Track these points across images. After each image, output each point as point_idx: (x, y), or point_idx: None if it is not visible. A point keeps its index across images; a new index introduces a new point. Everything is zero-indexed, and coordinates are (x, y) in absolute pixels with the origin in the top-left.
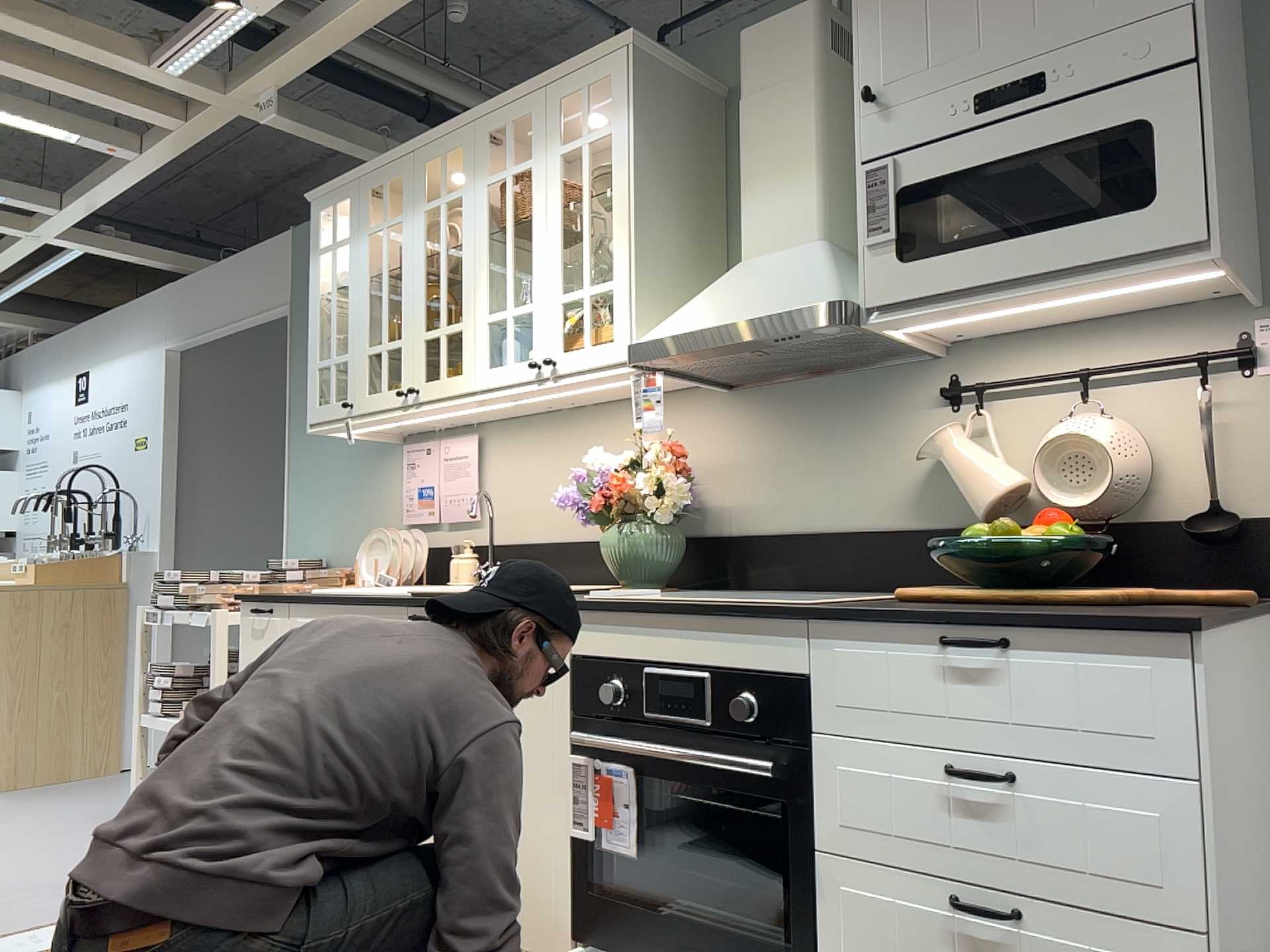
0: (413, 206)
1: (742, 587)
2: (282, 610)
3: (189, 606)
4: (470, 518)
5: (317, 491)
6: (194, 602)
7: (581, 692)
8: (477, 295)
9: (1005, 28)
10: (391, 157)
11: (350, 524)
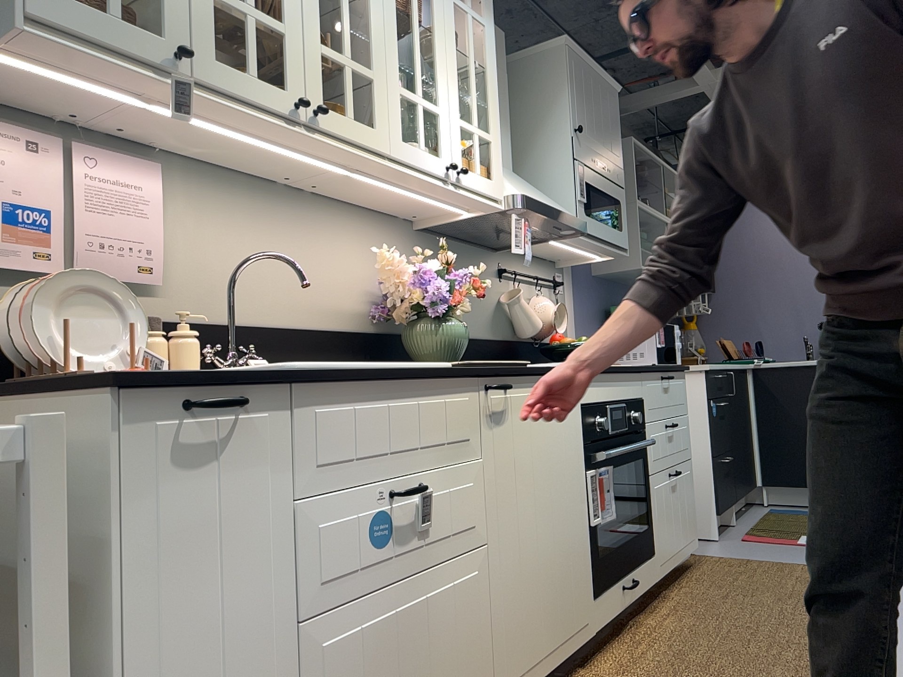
0: None
1: None
2: (269, 397)
3: None
4: (142, 280)
5: None
6: None
7: (587, 427)
8: (389, 58)
9: (601, 139)
10: None
11: None
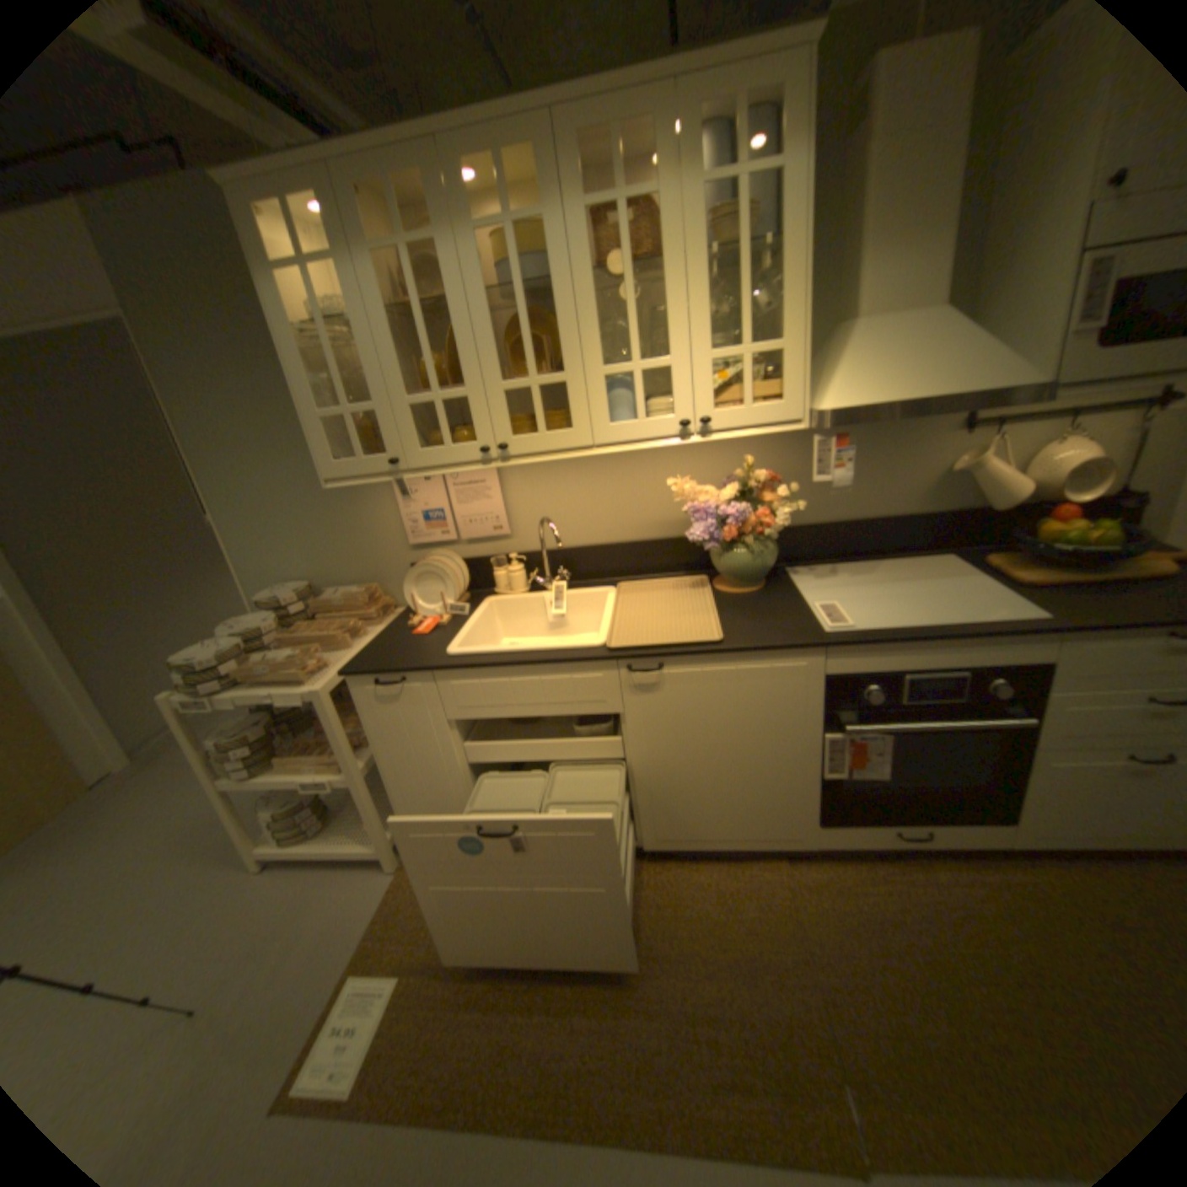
0: (449, 218)
1: (791, 562)
2: (424, 678)
3: (230, 683)
4: (499, 534)
5: (265, 521)
6: (239, 678)
7: (839, 697)
8: (587, 345)
9: None
10: (390, 136)
11: (329, 549)
